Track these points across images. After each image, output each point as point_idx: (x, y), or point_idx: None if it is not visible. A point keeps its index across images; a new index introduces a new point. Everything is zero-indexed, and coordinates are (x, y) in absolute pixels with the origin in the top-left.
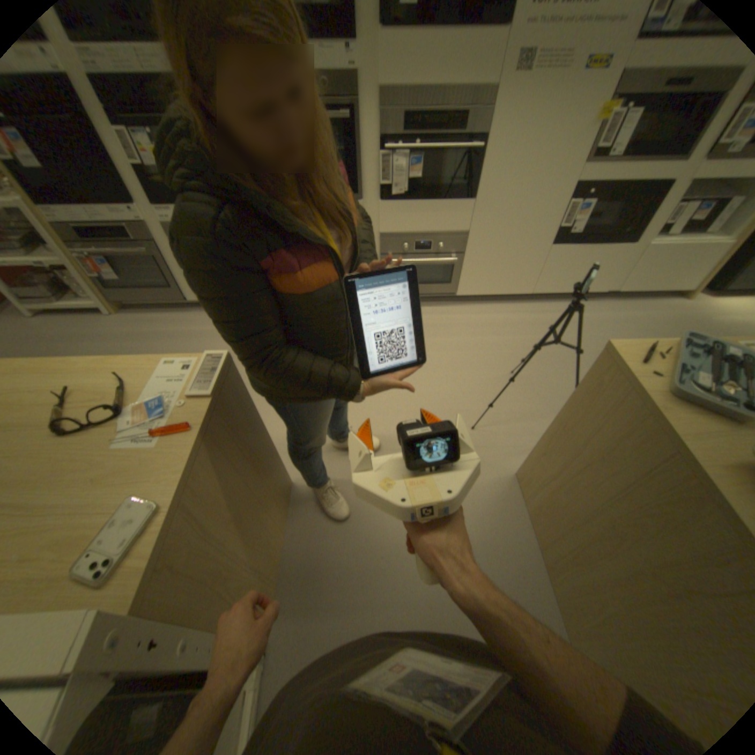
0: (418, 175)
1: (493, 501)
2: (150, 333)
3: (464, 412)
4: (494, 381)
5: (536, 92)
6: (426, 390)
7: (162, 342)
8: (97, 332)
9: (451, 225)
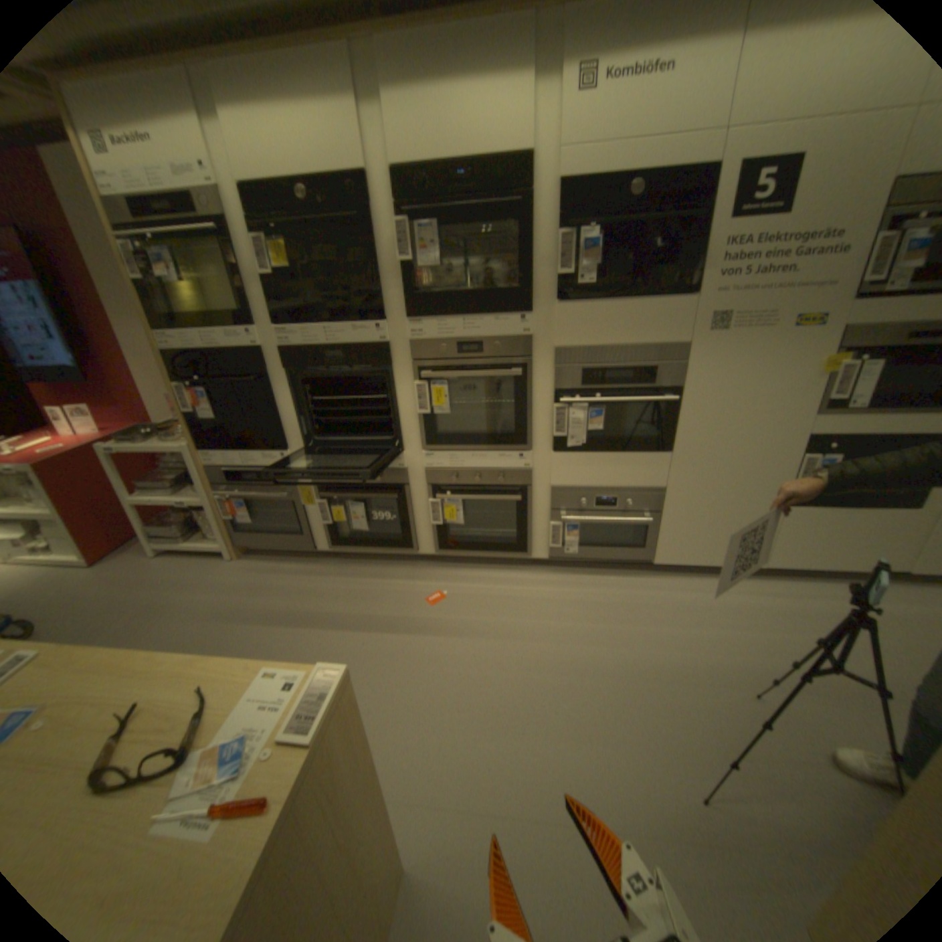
0: (599, 426)
1: None
2: (267, 587)
3: (689, 765)
4: (731, 709)
5: (738, 347)
6: (622, 714)
7: (277, 599)
8: (212, 581)
9: (644, 479)
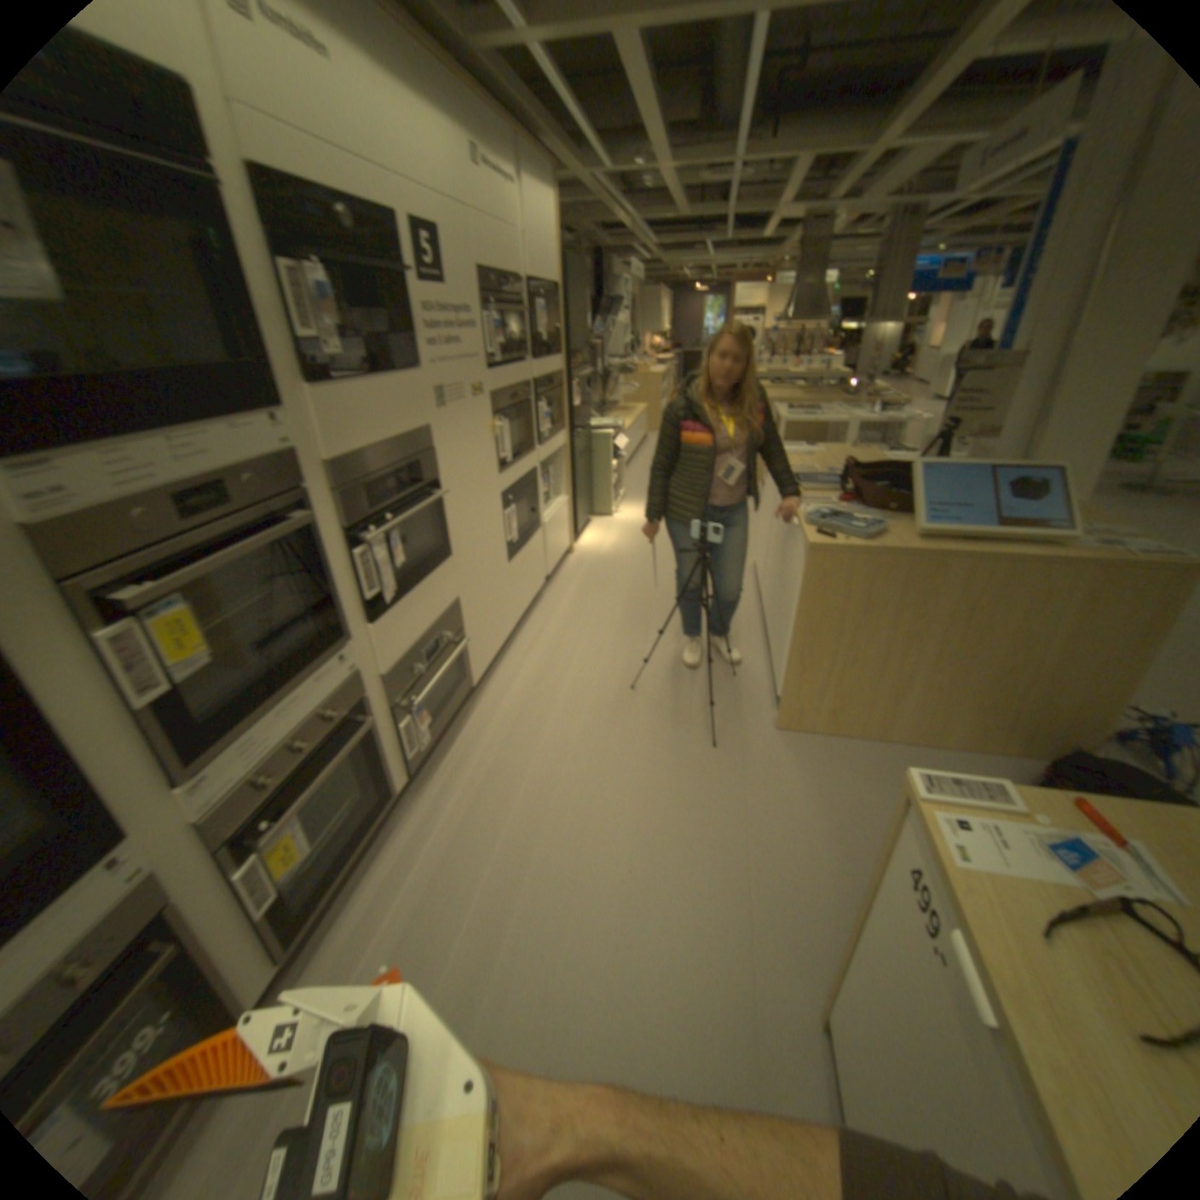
0: (402, 558)
1: (808, 761)
2: None
3: (682, 750)
4: (636, 710)
5: (456, 426)
6: (636, 780)
7: None
8: None
9: (444, 601)
